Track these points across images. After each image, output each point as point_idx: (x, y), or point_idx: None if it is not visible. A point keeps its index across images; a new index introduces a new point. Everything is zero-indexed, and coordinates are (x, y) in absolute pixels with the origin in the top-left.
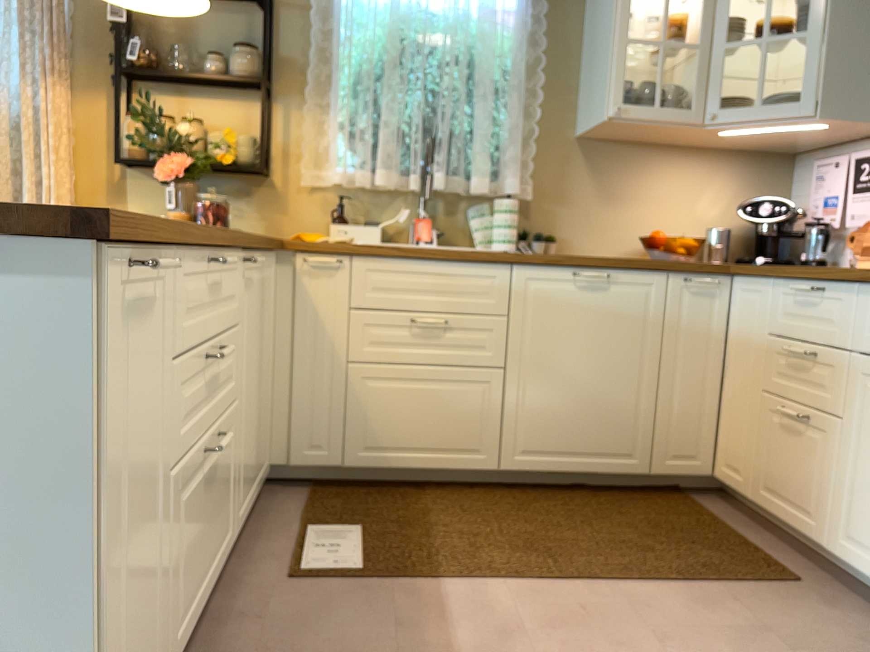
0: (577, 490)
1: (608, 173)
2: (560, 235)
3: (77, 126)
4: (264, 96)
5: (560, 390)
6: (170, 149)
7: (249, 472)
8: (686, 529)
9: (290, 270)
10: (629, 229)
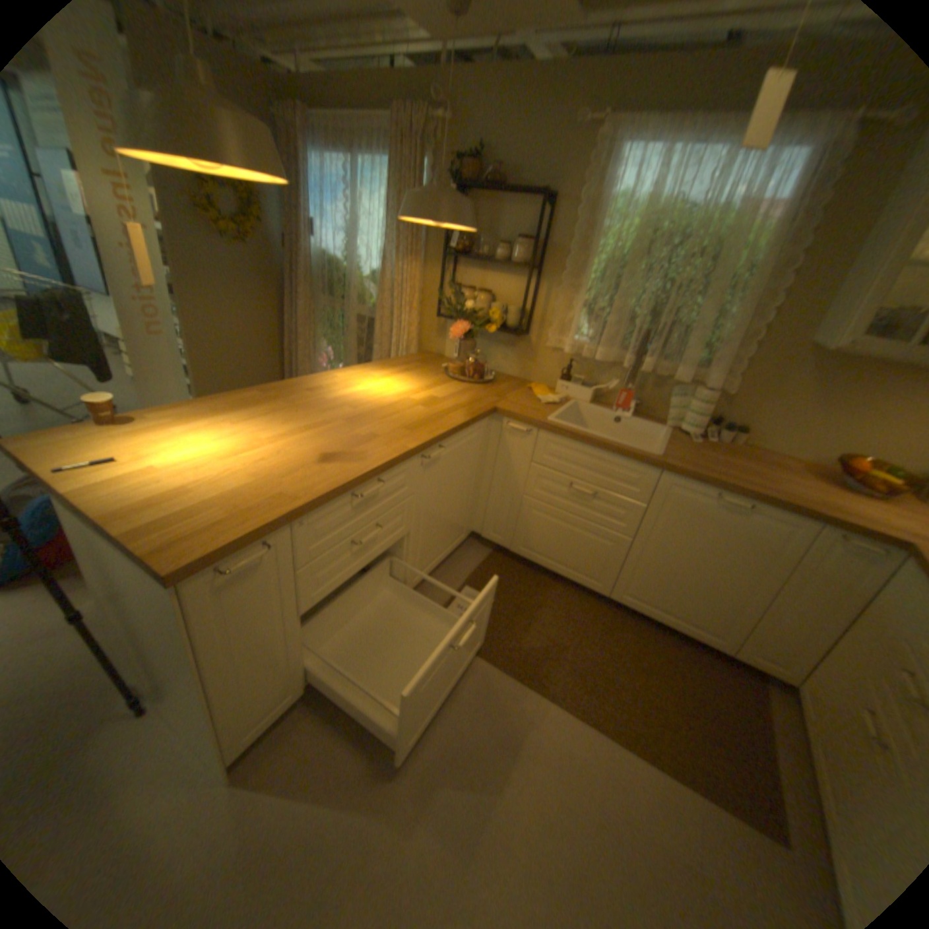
0: (668, 634)
1: (837, 382)
2: (756, 428)
3: (424, 285)
4: (528, 281)
5: (674, 570)
6: (465, 312)
7: (433, 553)
8: (730, 723)
9: (500, 426)
10: (838, 440)
